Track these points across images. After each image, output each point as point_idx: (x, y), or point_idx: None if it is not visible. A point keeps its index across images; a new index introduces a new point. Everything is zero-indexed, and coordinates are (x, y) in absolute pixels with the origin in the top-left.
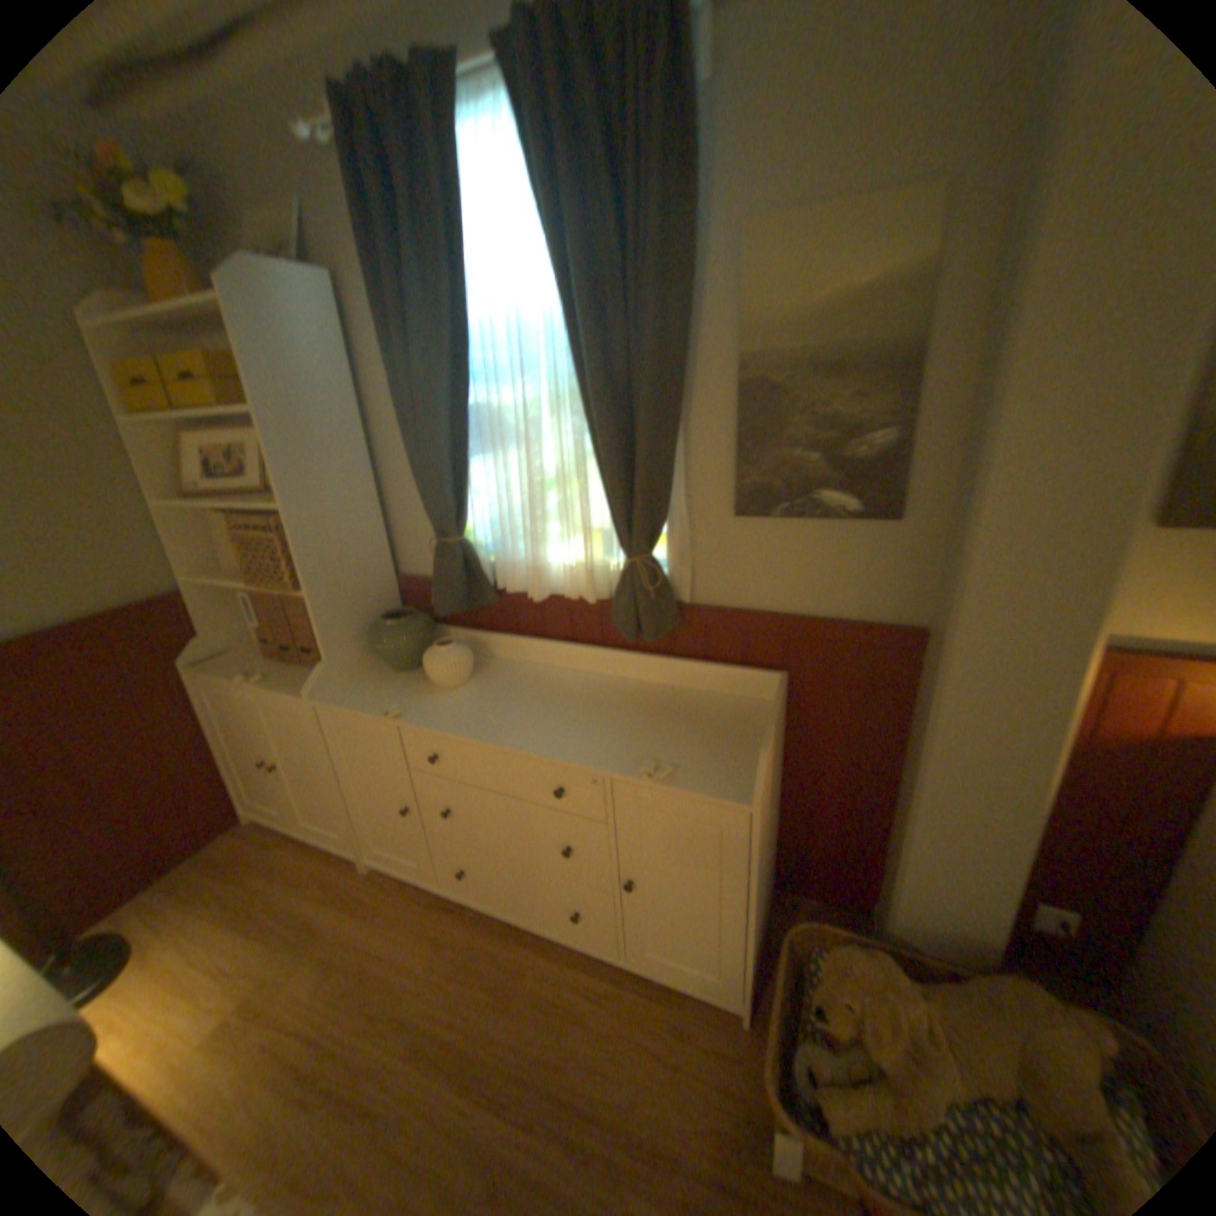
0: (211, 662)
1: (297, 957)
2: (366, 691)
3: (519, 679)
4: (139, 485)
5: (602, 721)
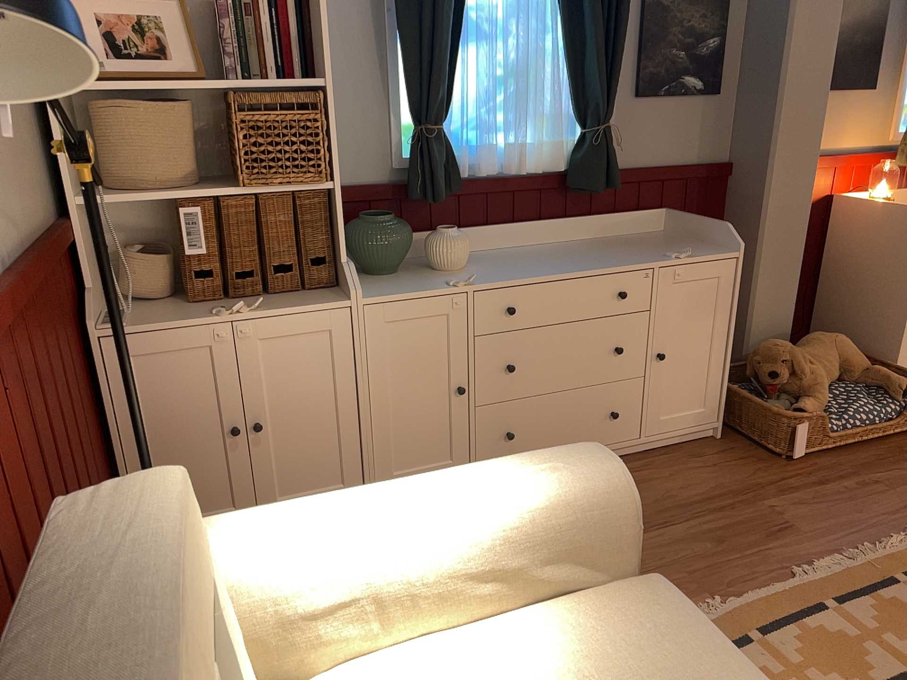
0: (128, 320)
1: None
2: (394, 286)
3: (497, 257)
4: None
5: (603, 255)
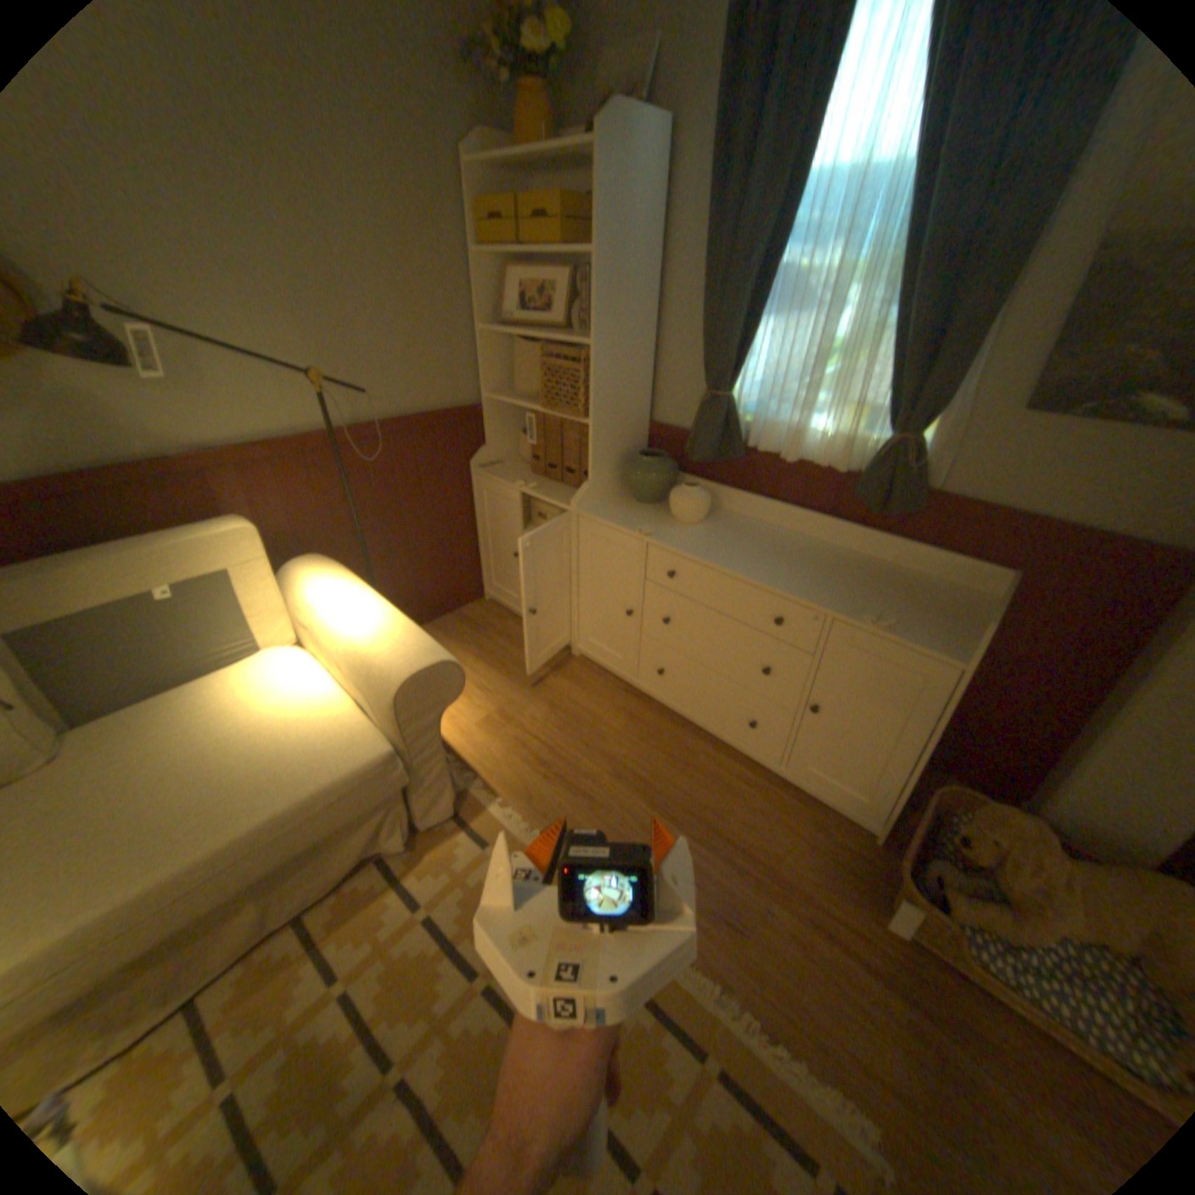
0: (493, 468)
1: (533, 694)
2: (618, 512)
3: (746, 529)
4: (471, 311)
5: (825, 576)
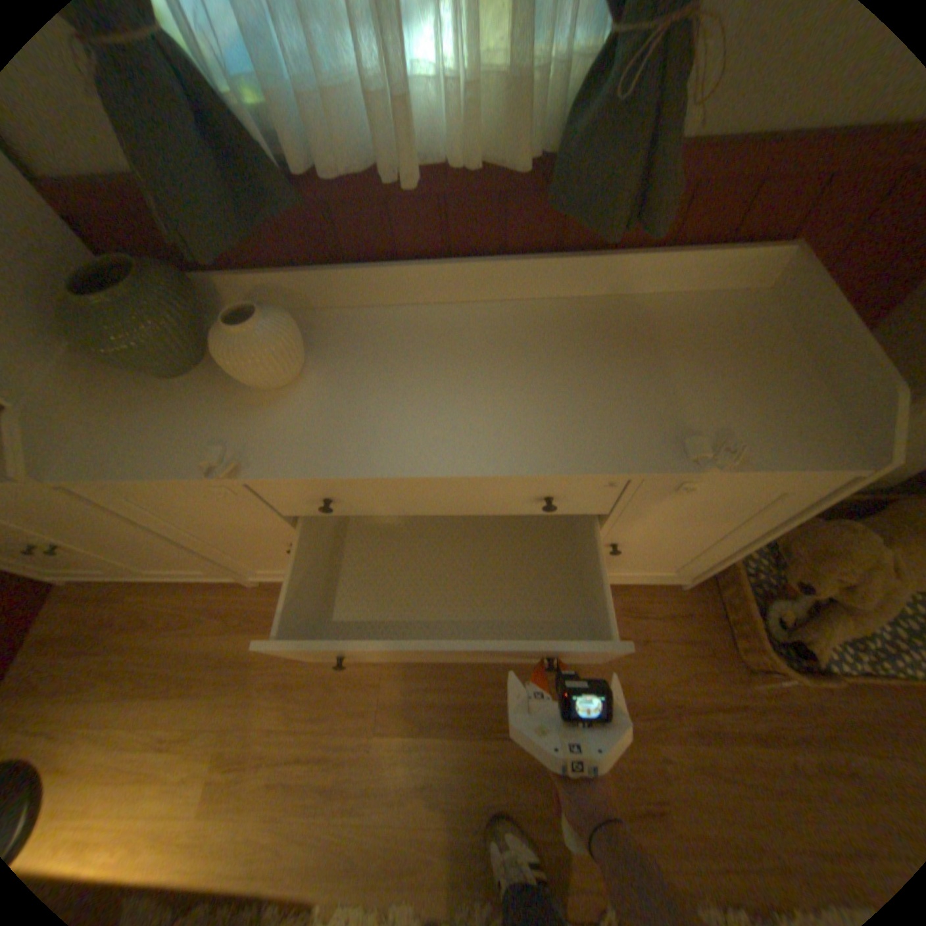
0: None
1: (242, 694)
2: (137, 432)
3: (386, 339)
4: None
5: (570, 384)
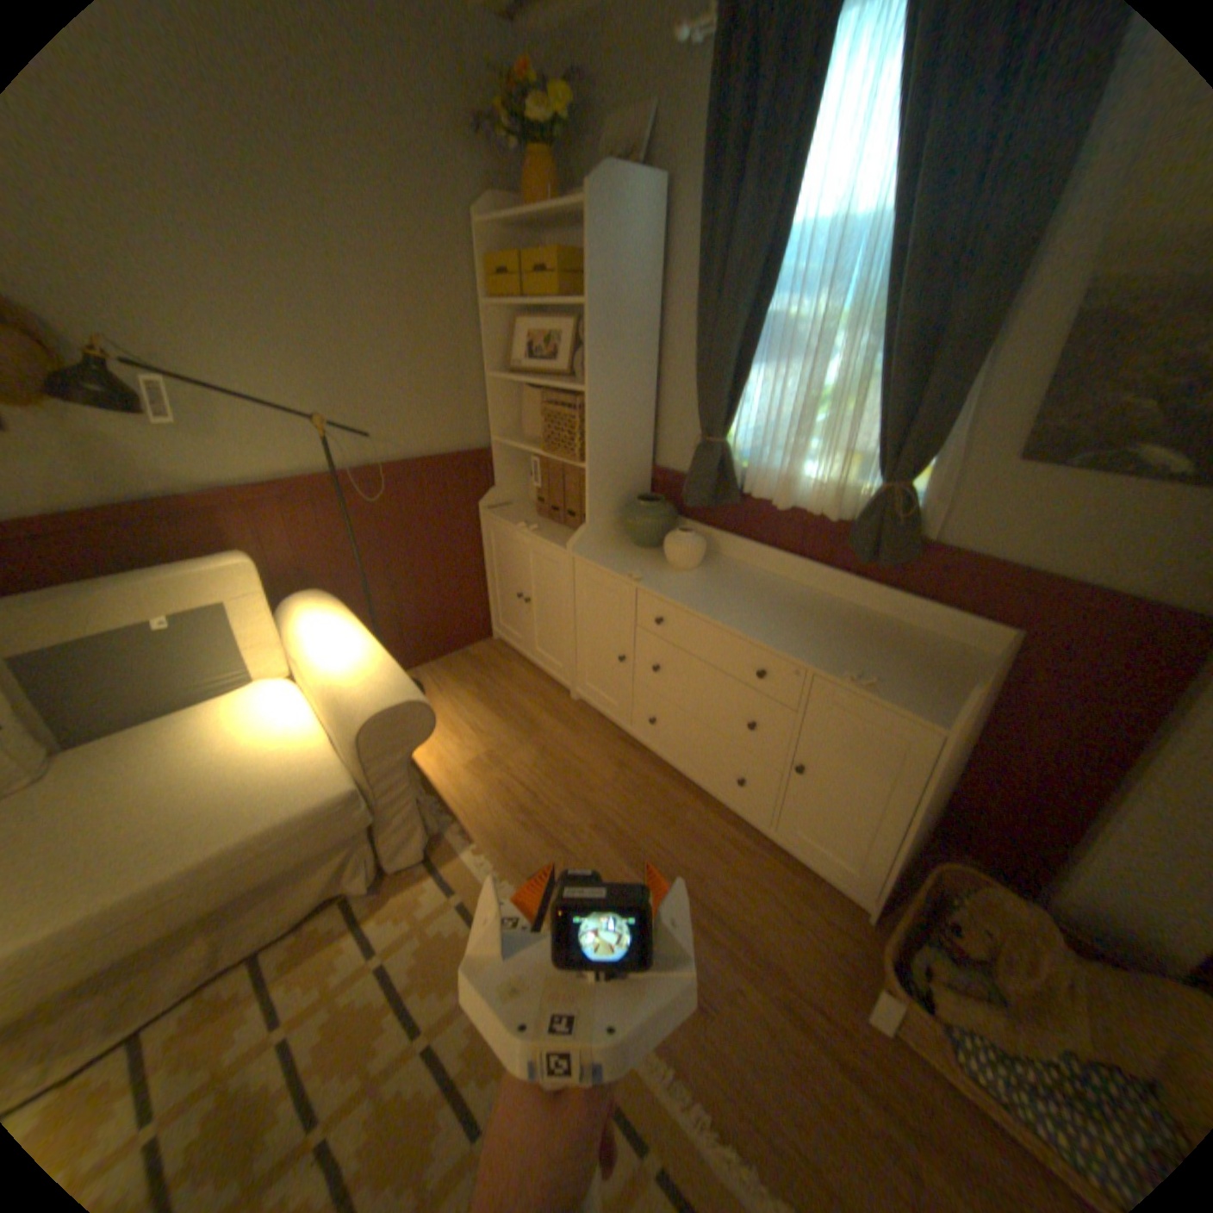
0: (501, 510)
1: (525, 738)
2: (613, 556)
3: (741, 577)
4: (482, 359)
5: (814, 628)
